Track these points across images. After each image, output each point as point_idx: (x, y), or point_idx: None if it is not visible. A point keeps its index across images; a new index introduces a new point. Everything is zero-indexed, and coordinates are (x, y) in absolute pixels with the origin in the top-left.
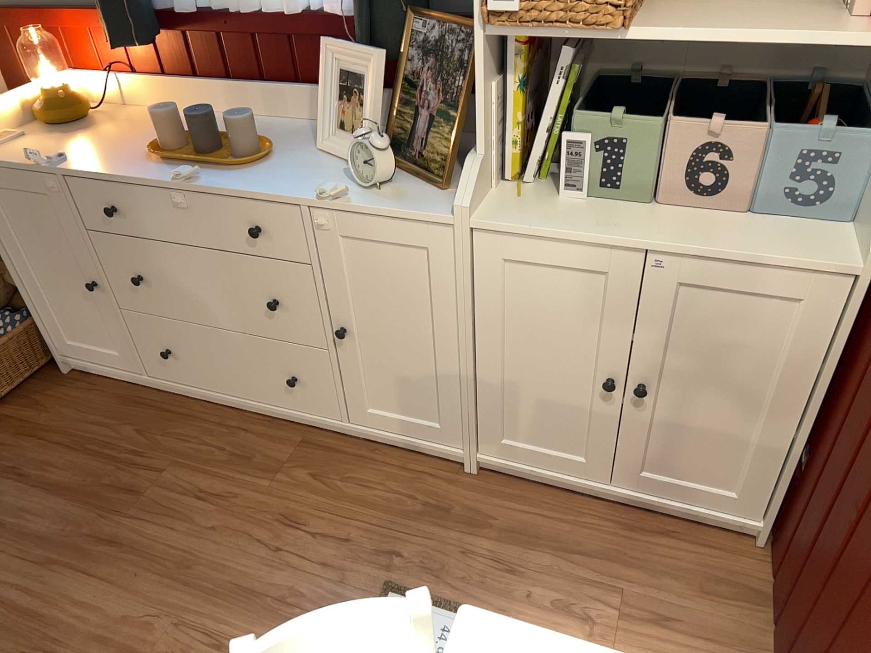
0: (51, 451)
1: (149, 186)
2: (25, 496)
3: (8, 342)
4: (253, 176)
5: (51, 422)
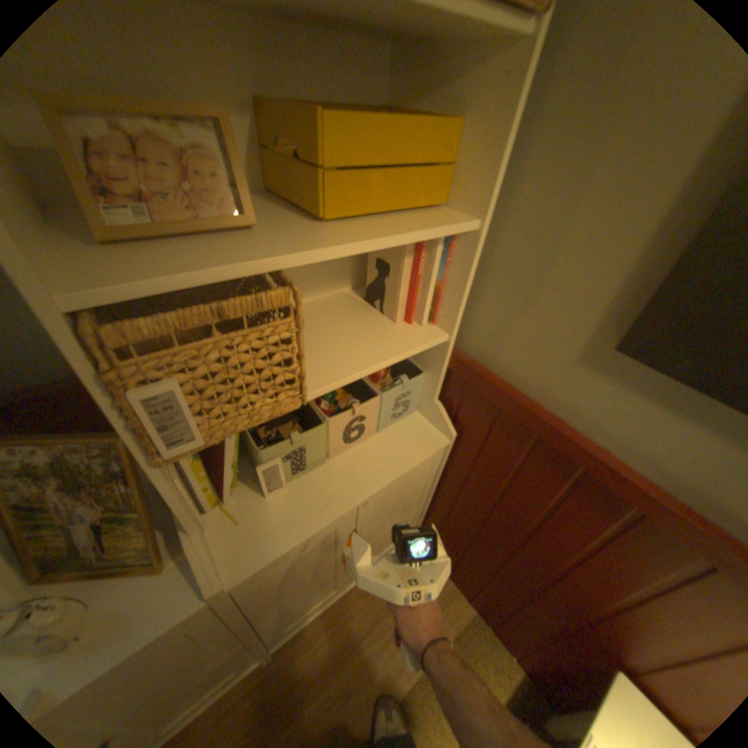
0: None
1: None
2: None
3: None
4: None
5: None
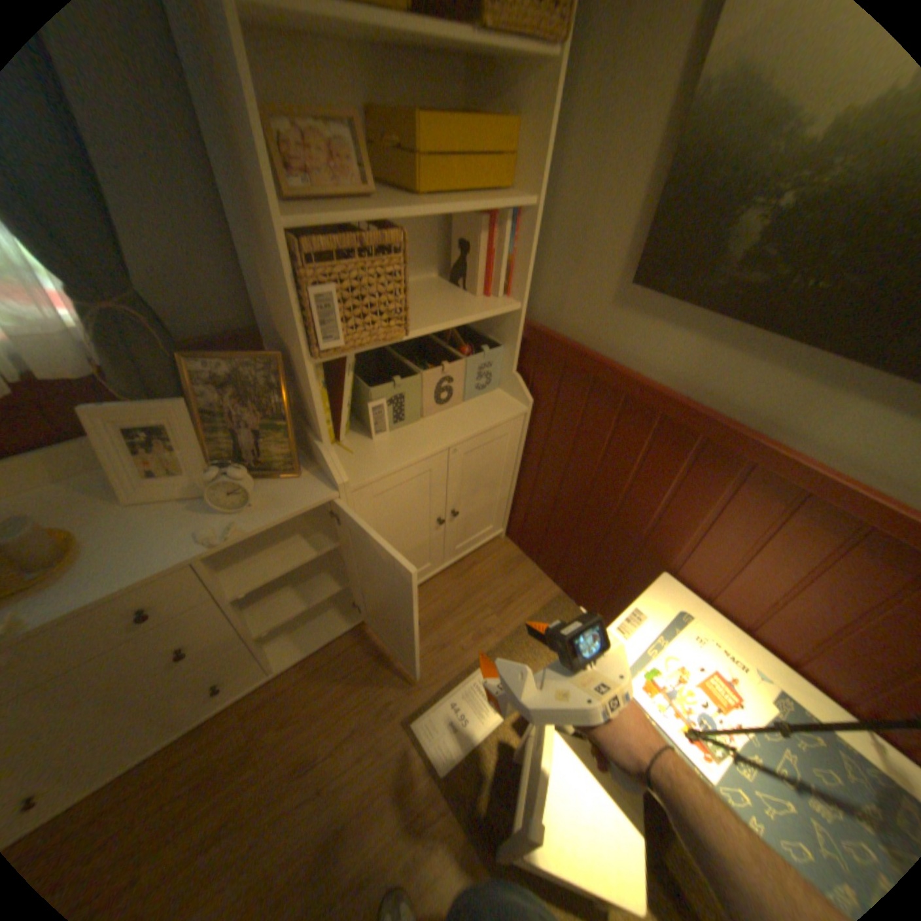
0: None
1: None
2: None
3: None
4: (83, 575)
5: None
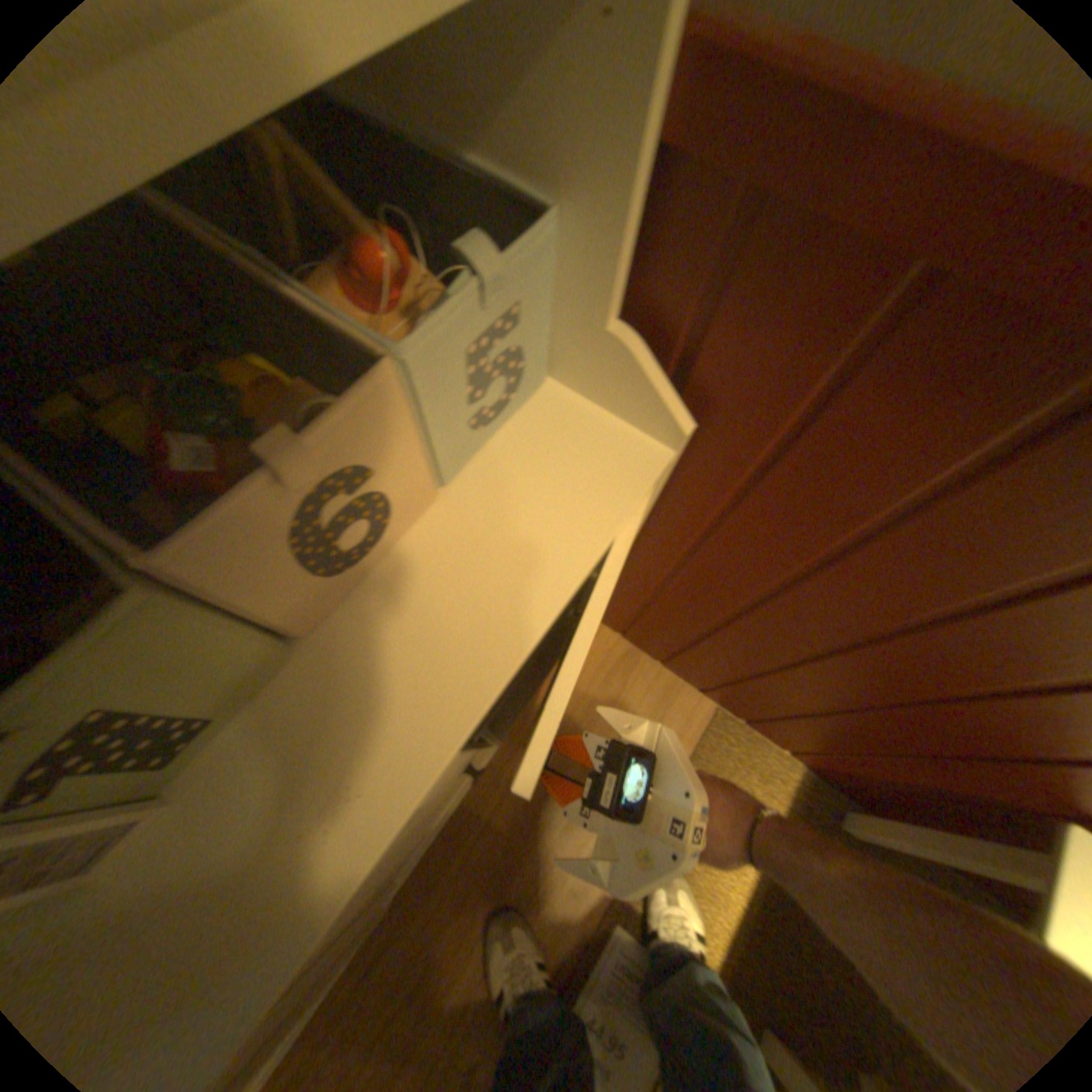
0: None
1: None
2: None
3: None
4: None
5: None
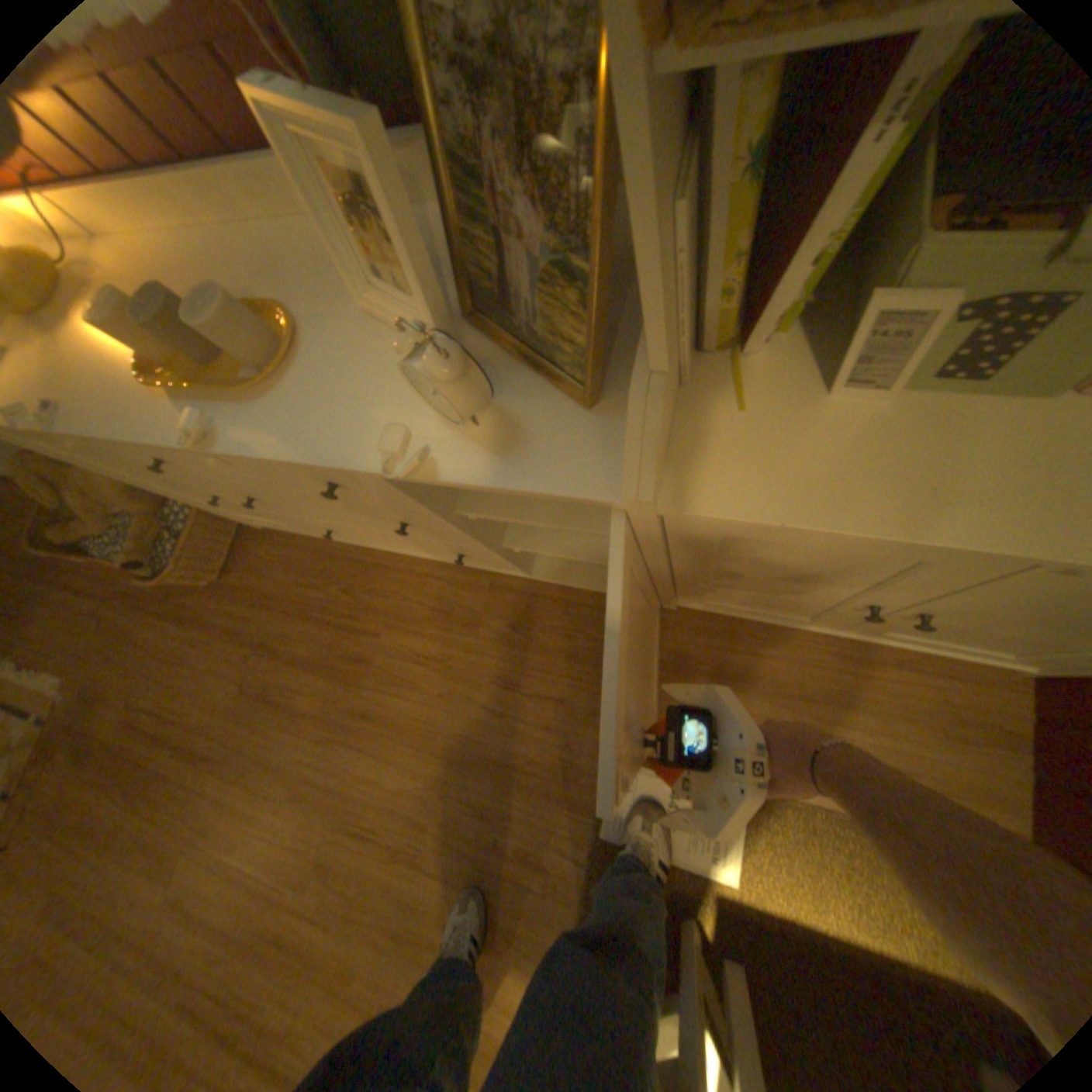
0: (276, 629)
1: (154, 446)
2: (274, 680)
3: (183, 531)
4: (275, 407)
5: (263, 594)
